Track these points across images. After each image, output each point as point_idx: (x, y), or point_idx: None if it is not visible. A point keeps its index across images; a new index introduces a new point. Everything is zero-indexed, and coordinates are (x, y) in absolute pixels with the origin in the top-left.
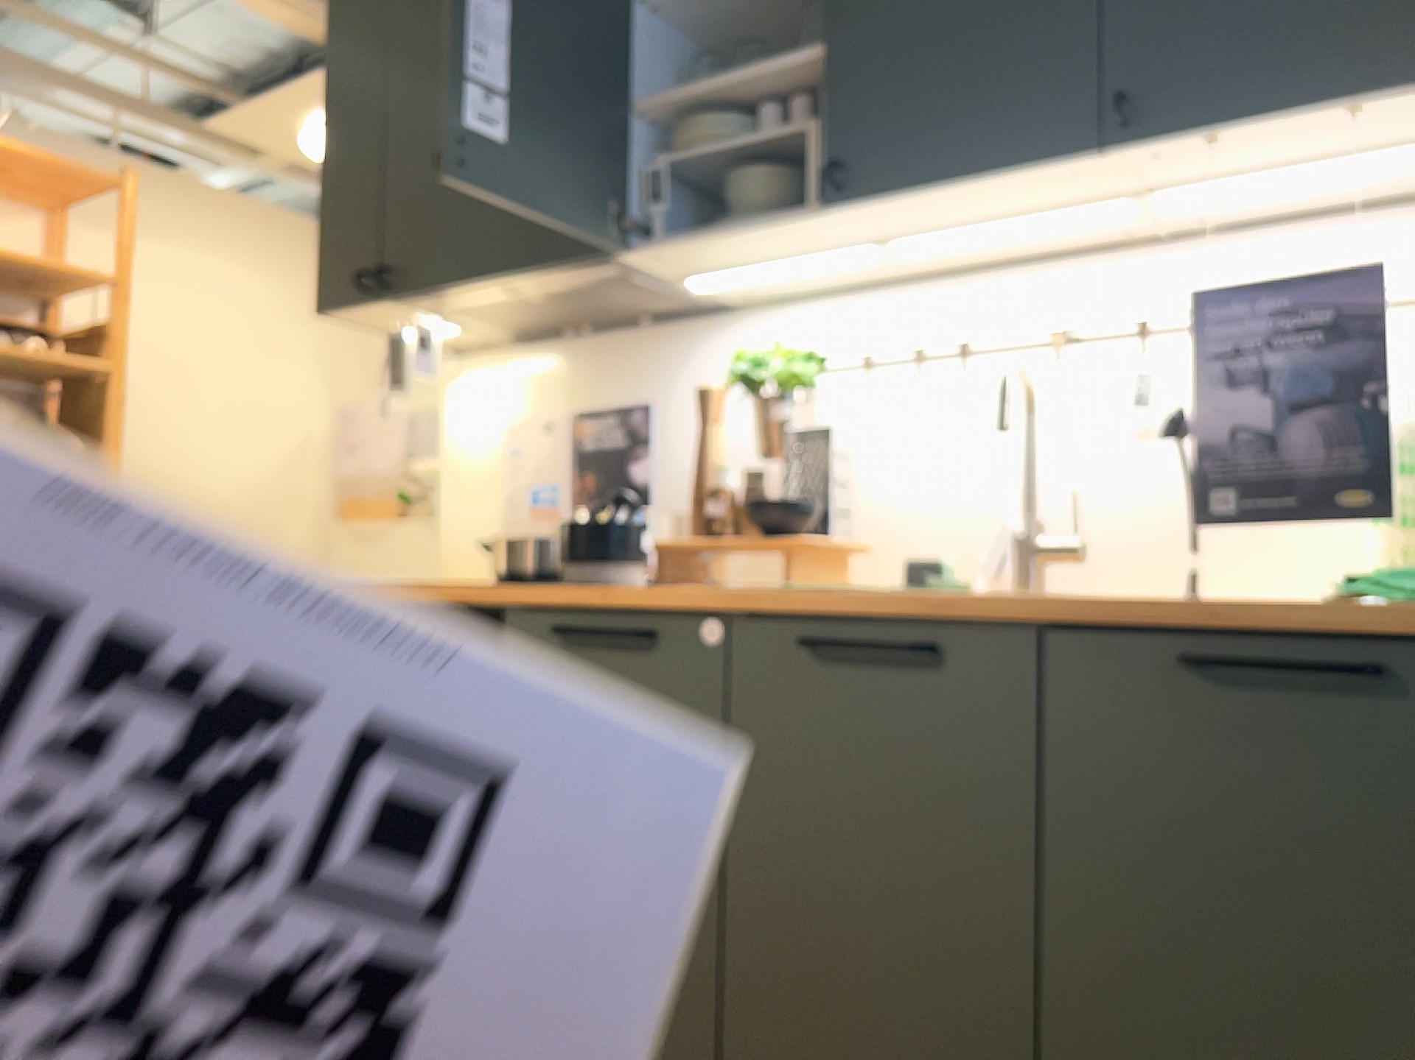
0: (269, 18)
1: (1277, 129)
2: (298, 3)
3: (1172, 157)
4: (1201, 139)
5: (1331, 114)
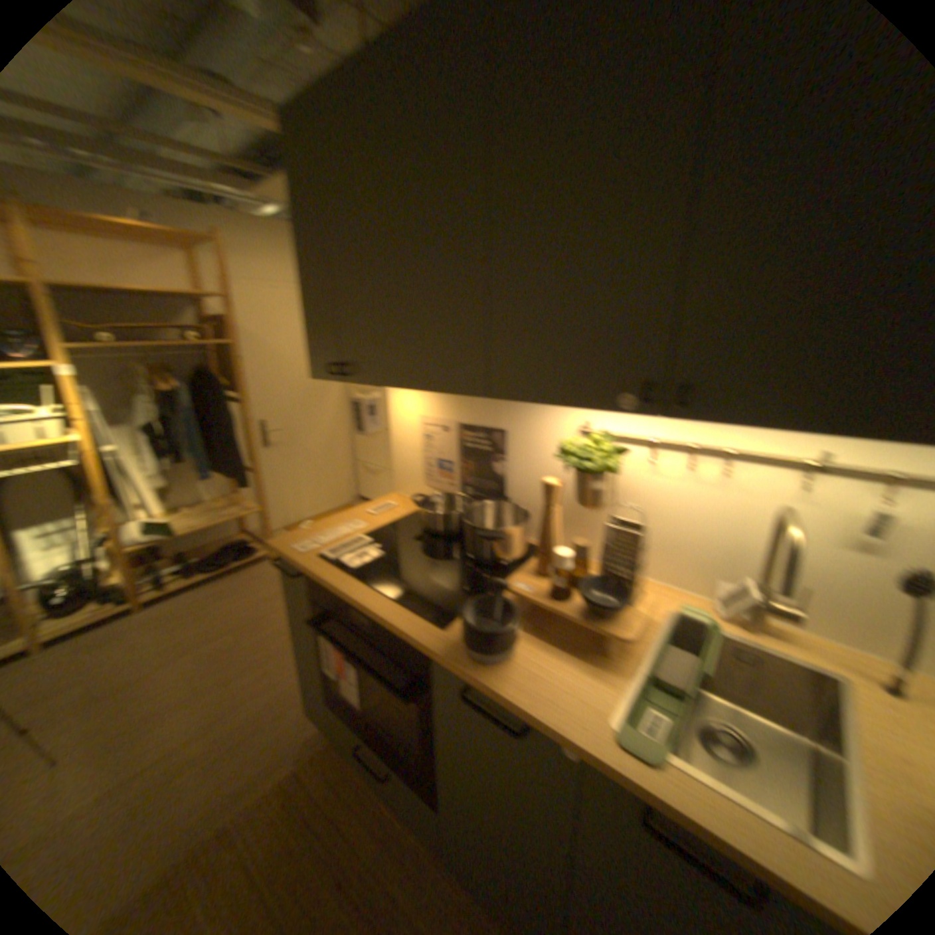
0: (256, 126)
1: None
2: (271, 114)
3: None
4: None
5: None
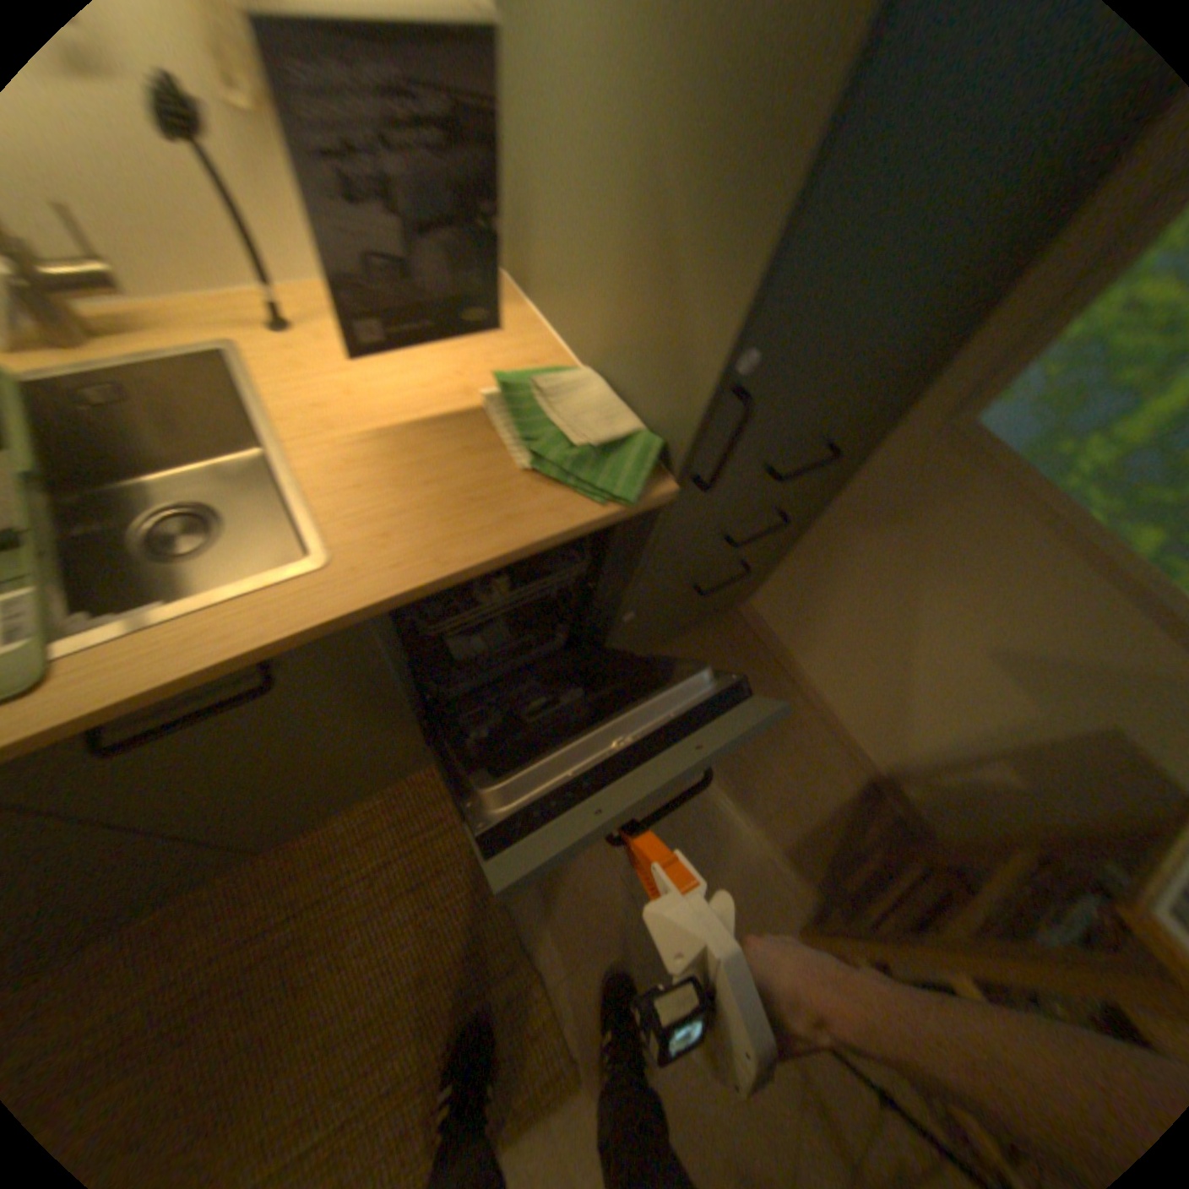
0: None
1: None
2: None
3: None
4: None
5: None
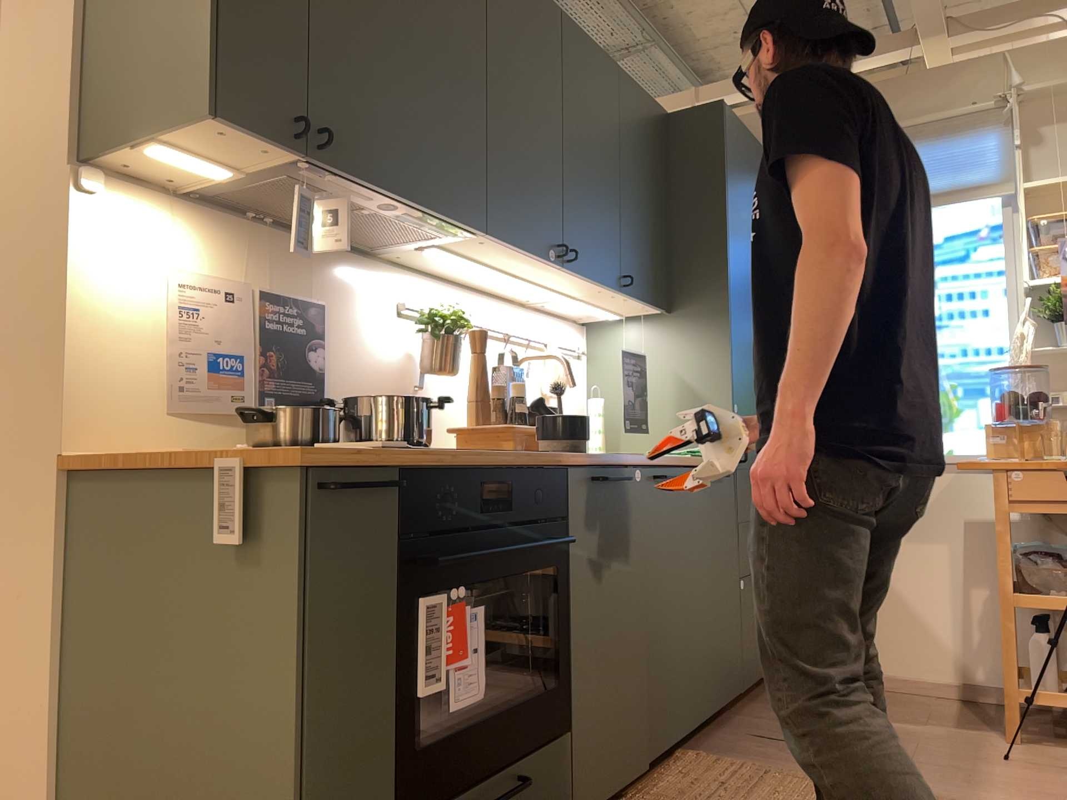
0: None
1: (633, 302)
2: None
3: (613, 296)
4: (628, 297)
5: (643, 304)
